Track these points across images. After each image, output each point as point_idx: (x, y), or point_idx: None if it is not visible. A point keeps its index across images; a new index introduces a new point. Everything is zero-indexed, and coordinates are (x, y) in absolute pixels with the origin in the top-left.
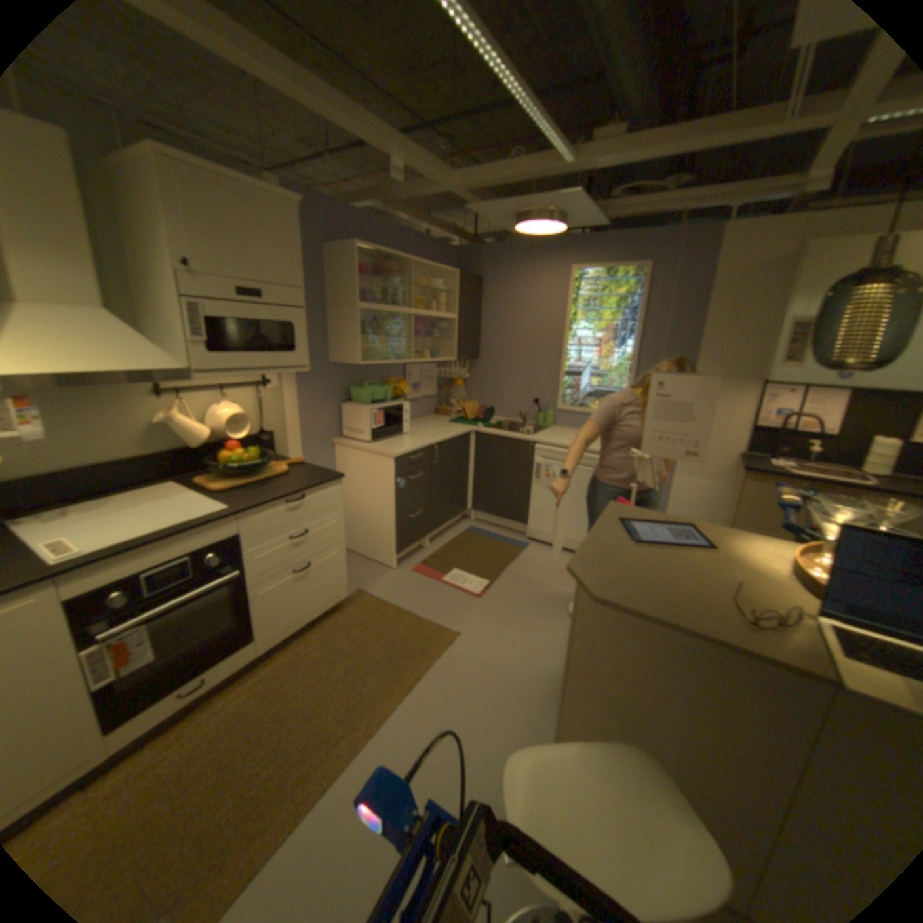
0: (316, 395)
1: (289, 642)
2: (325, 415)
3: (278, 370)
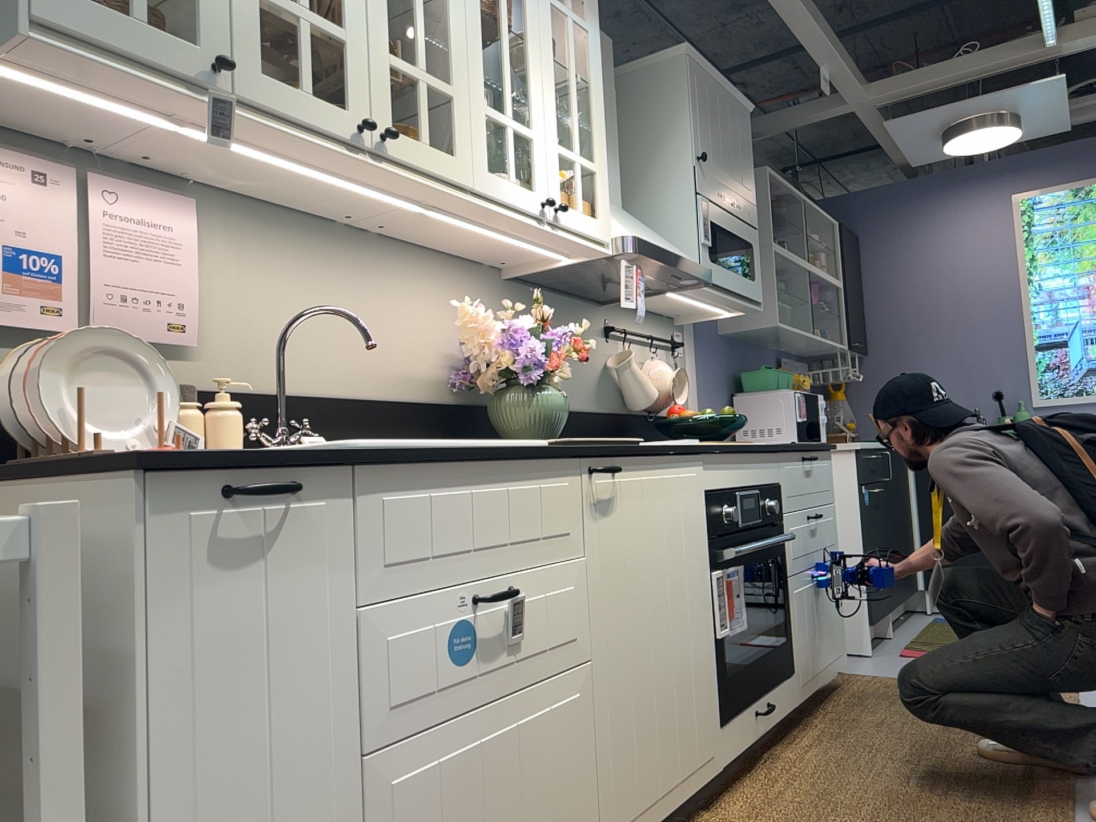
0: (712, 375)
1: (804, 711)
2: (720, 408)
3: (743, 299)
